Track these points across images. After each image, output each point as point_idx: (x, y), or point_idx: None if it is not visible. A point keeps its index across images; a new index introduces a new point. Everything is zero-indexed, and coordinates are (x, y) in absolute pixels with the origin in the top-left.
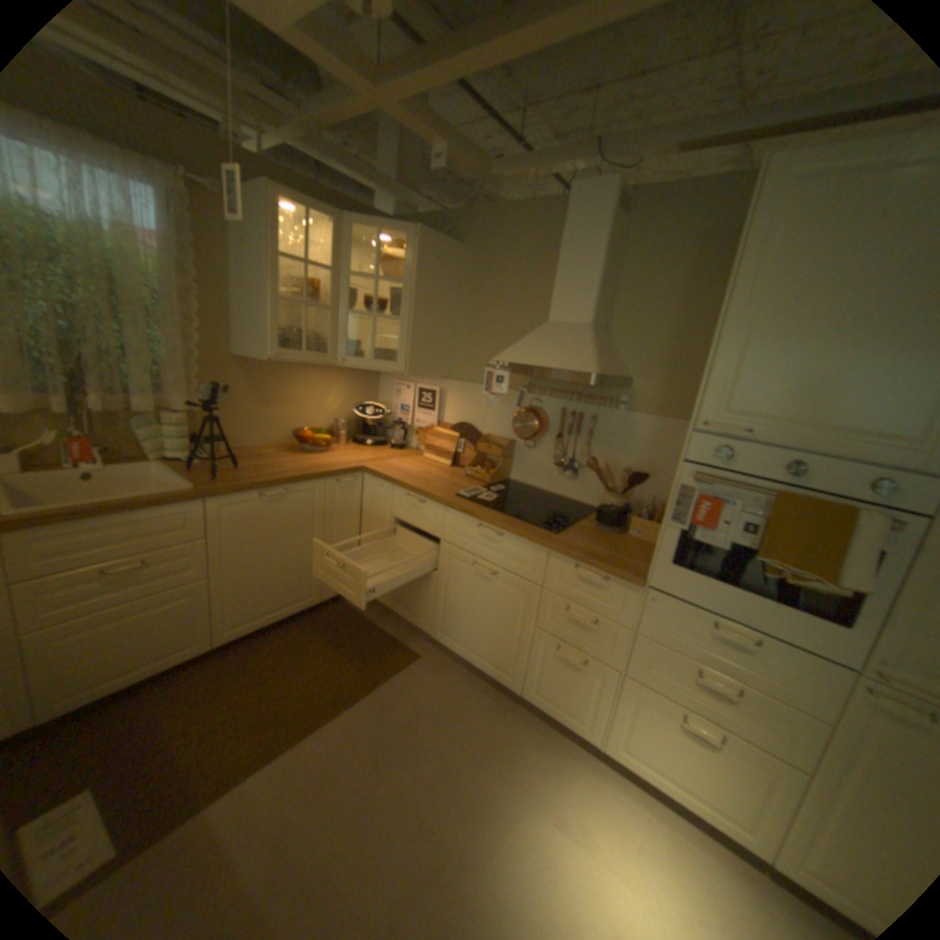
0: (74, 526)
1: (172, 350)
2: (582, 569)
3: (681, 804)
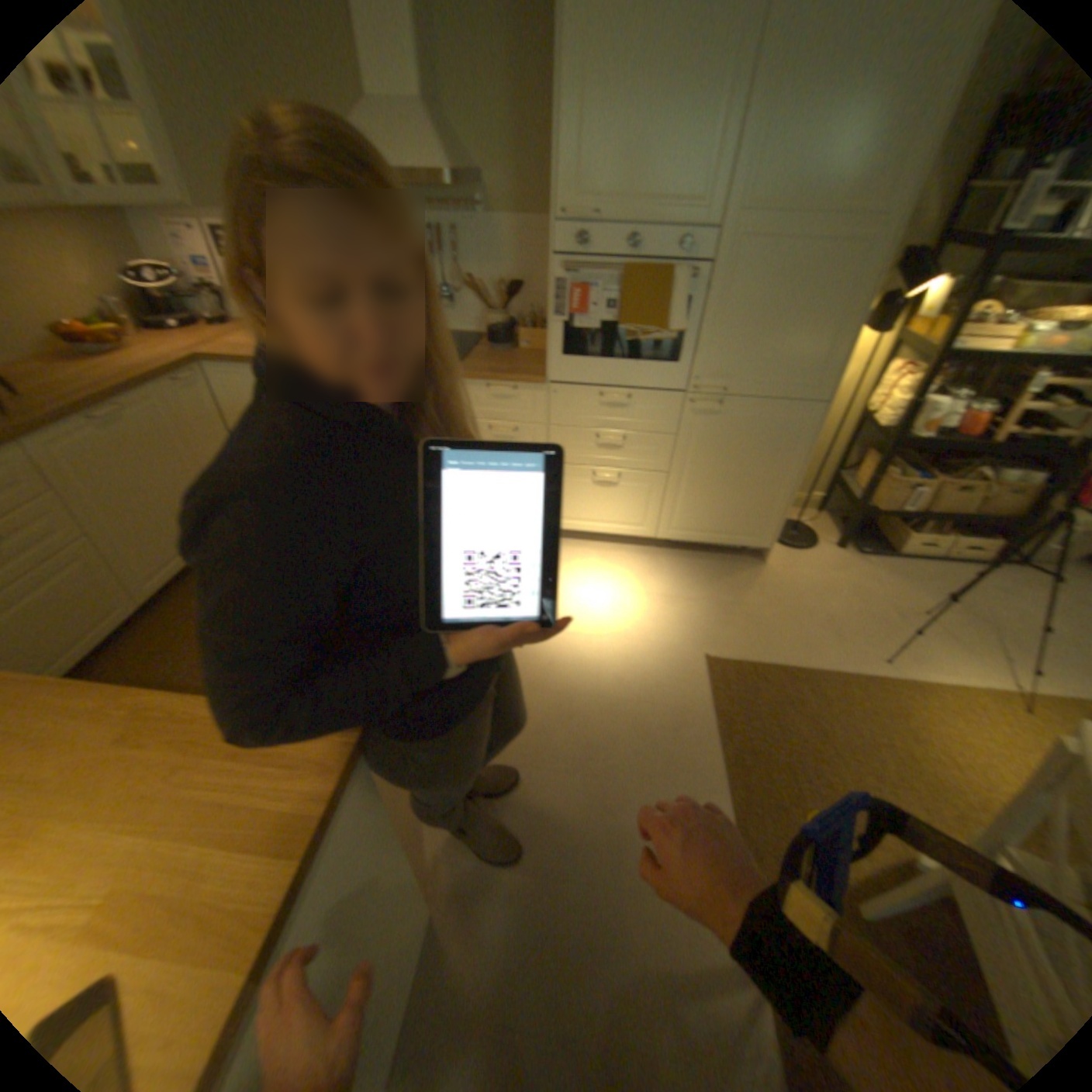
0: None
1: None
2: (494, 387)
3: (601, 533)
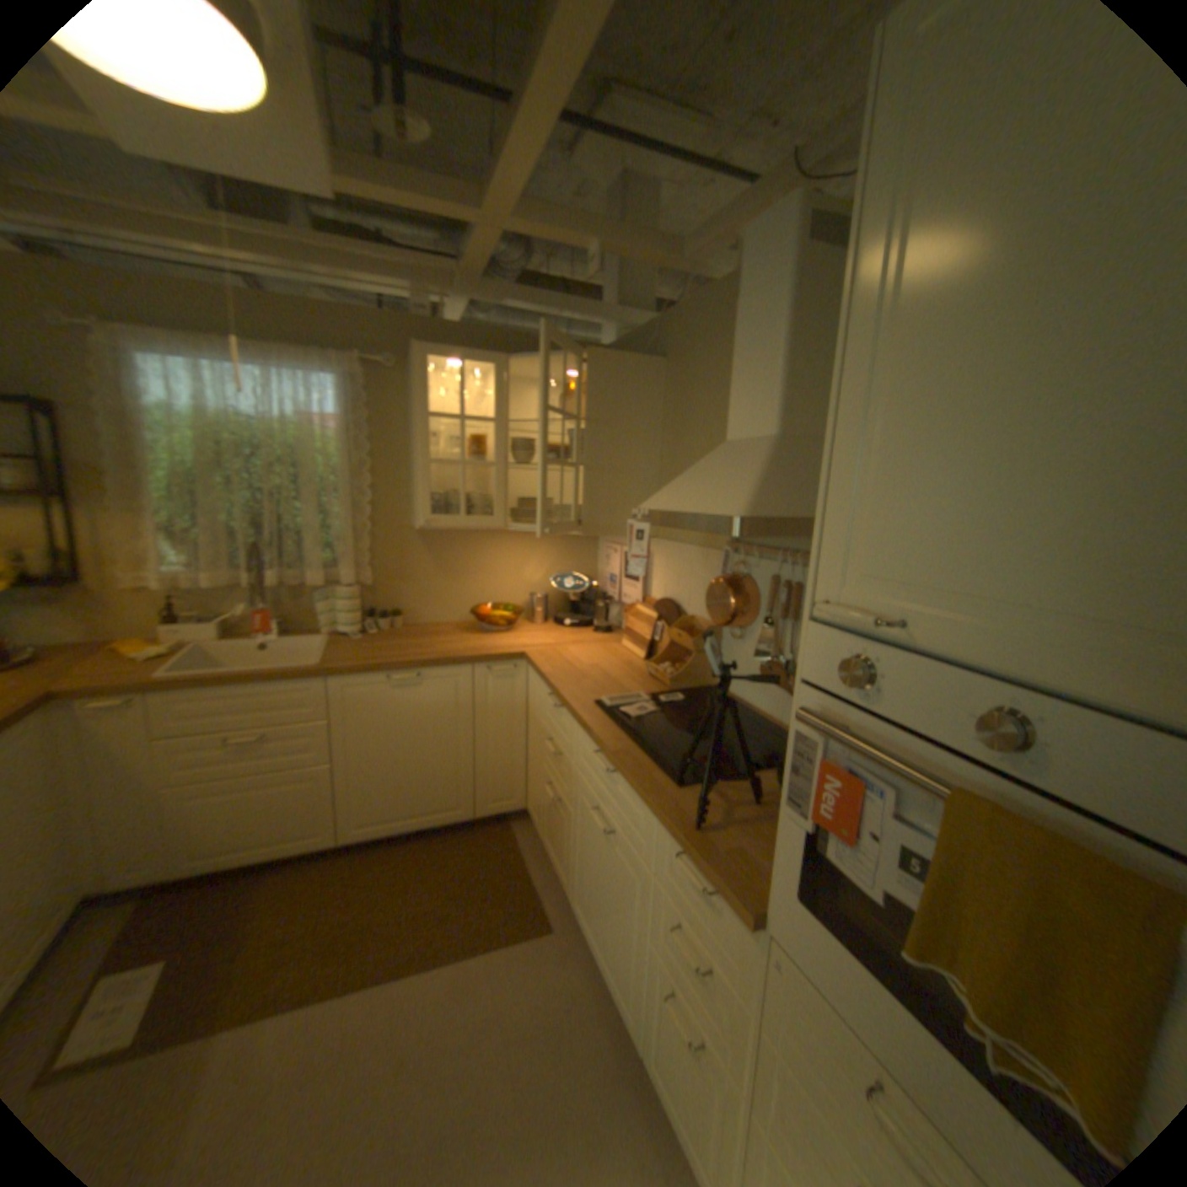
0: (206, 691)
1: (352, 524)
2: (685, 865)
3: None
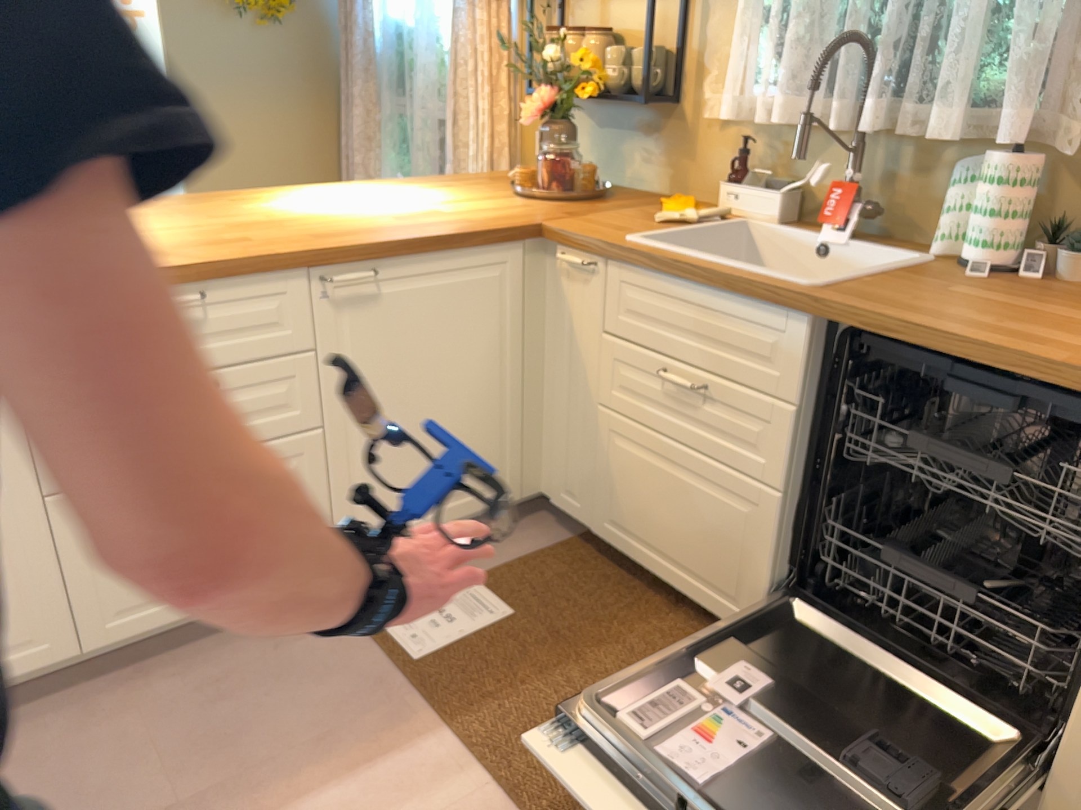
0: (657, 277)
1: None
2: None
3: None
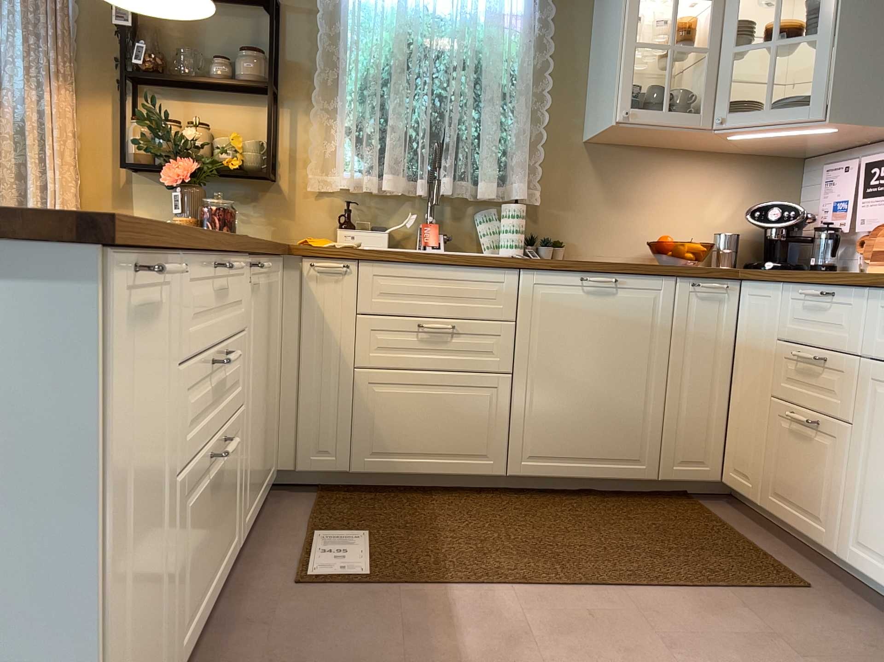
0: (407, 266)
1: (525, 132)
2: None
3: None
